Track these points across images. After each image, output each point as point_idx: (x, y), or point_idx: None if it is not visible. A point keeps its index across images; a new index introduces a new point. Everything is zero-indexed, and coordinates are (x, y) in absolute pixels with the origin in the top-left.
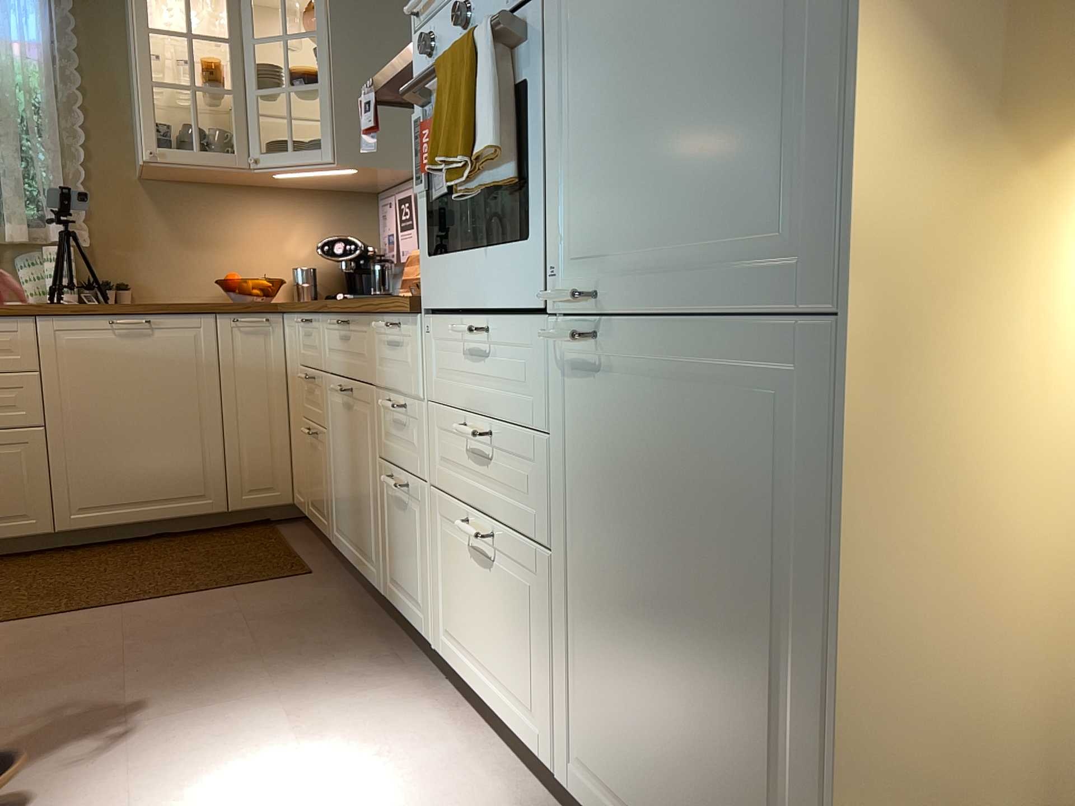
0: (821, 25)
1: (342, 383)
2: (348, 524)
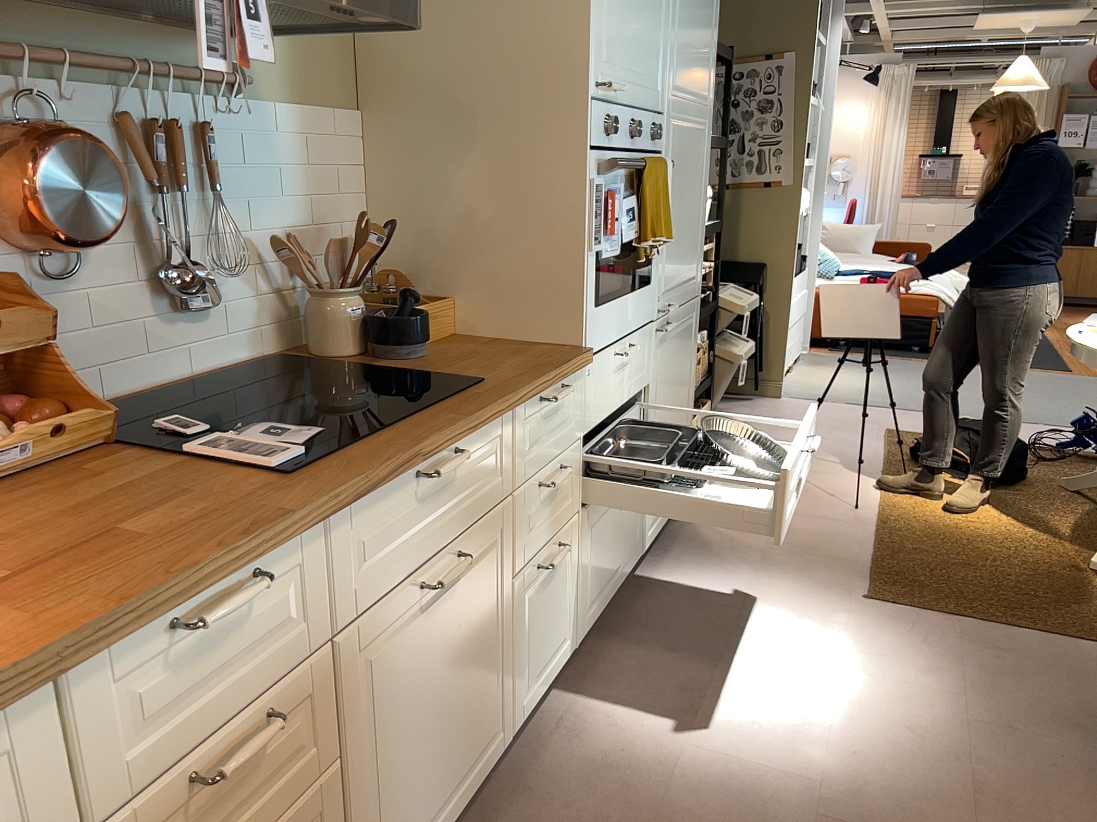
0: (701, 219)
1: (420, 579)
2: (428, 798)
